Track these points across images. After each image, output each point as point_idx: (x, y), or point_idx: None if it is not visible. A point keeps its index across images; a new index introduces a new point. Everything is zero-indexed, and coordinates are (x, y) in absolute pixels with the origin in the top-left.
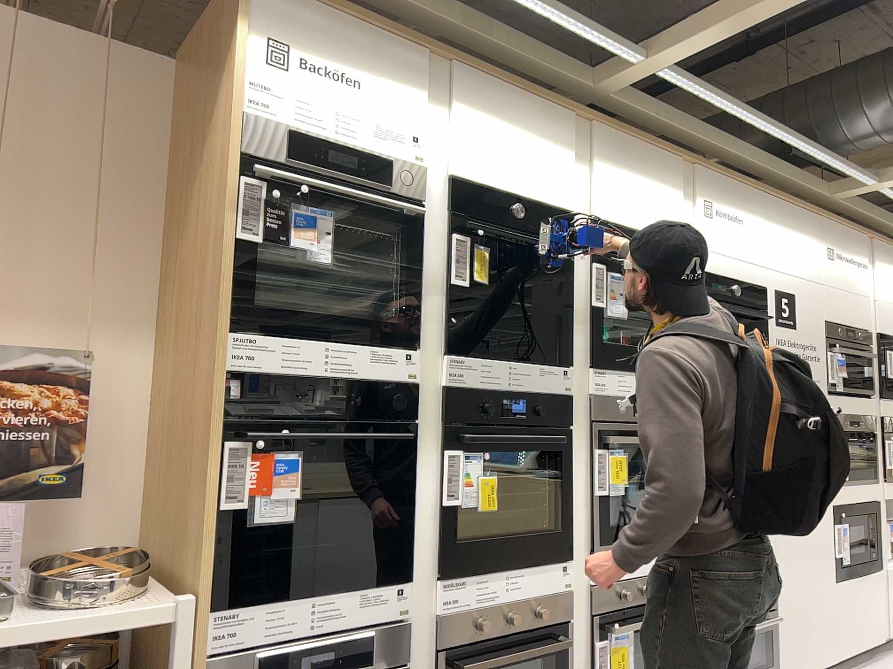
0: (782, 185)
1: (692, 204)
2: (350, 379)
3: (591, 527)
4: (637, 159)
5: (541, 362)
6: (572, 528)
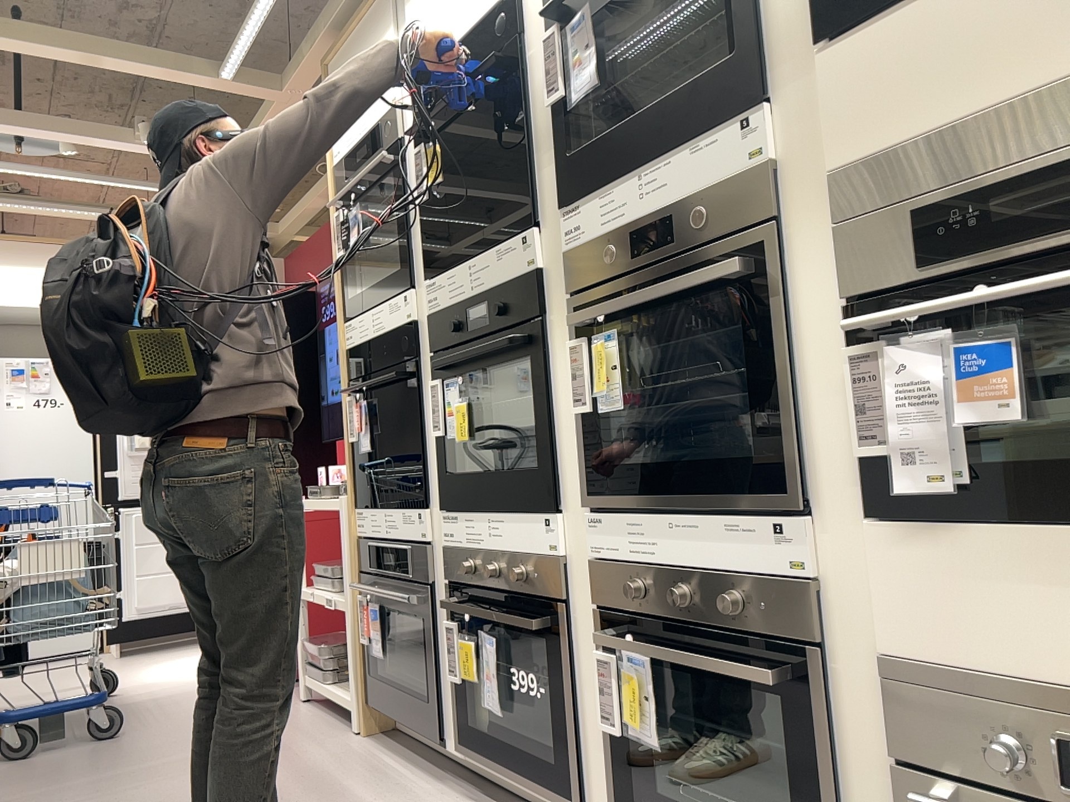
0: None
1: None
2: (386, 333)
3: (584, 467)
4: None
5: (499, 240)
6: (563, 468)
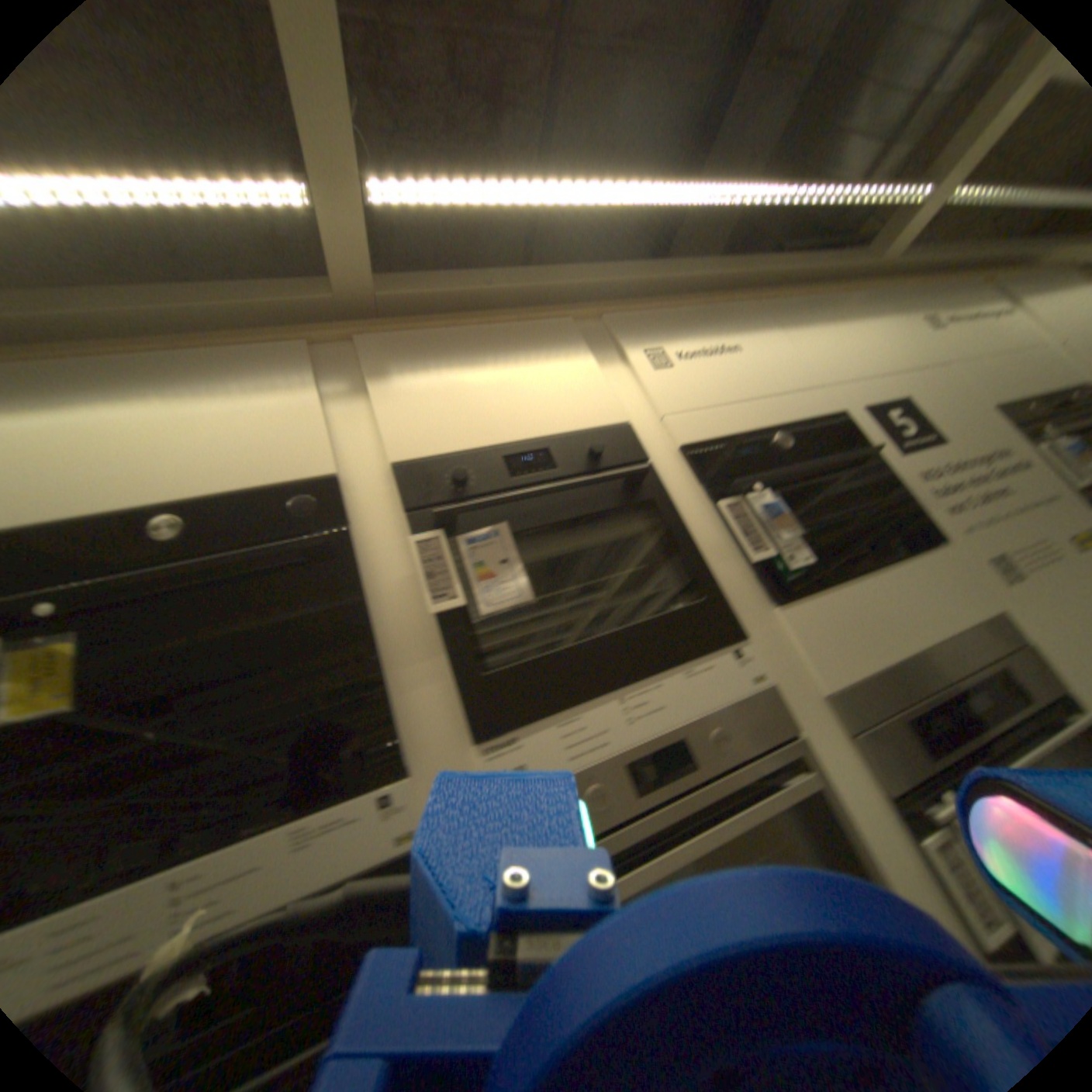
0: (793, 280)
1: (623, 361)
2: None
3: None
4: (471, 348)
5: (305, 808)
6: None
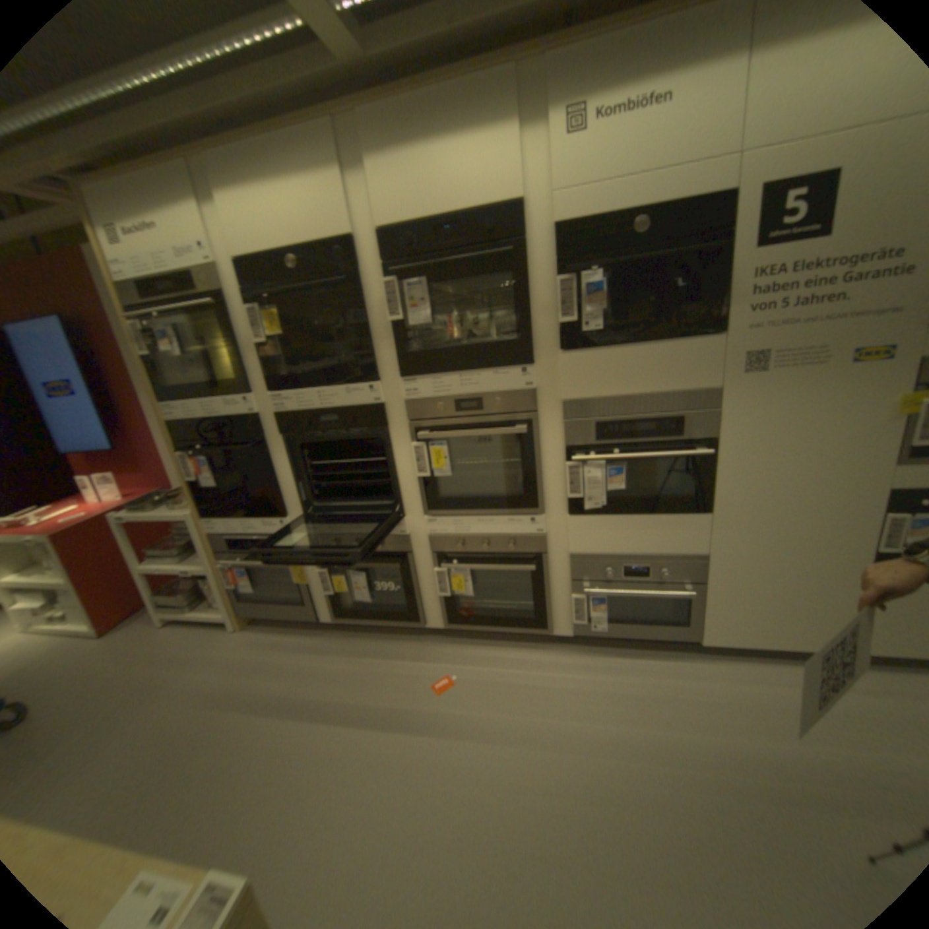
0: None
1: (545, 123)
2: (219, 418)
3: (421, 499)
4: (424, 117)
5: (345, 384)
6: (404, 498)
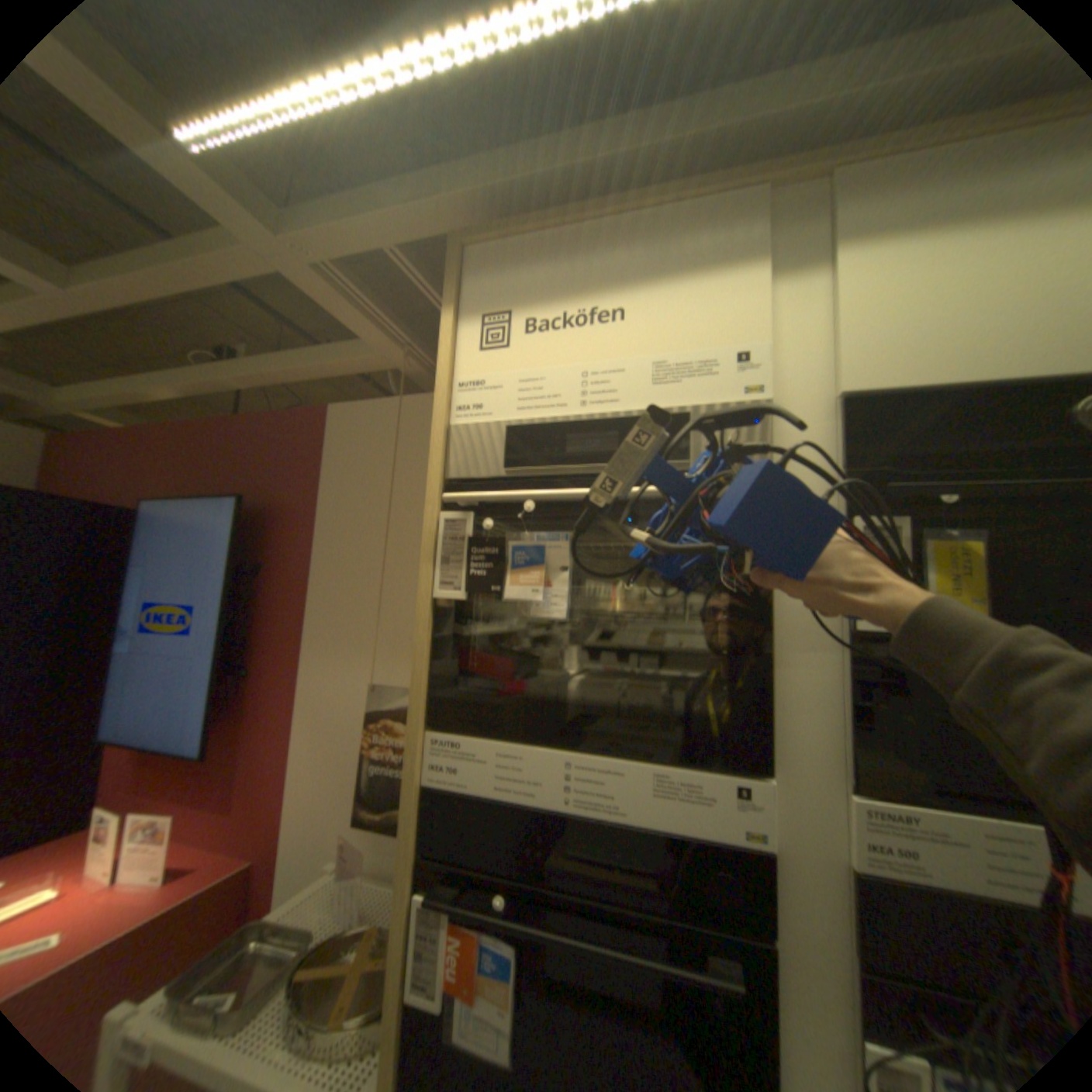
0: None
1: None
2: (619, 823)
3: None
4: None
5: None
6: None
